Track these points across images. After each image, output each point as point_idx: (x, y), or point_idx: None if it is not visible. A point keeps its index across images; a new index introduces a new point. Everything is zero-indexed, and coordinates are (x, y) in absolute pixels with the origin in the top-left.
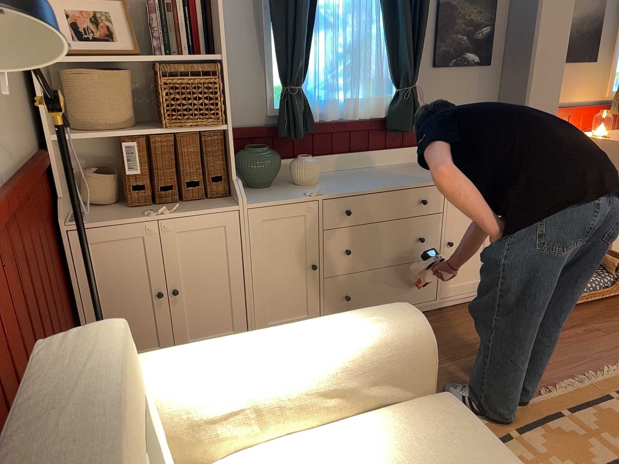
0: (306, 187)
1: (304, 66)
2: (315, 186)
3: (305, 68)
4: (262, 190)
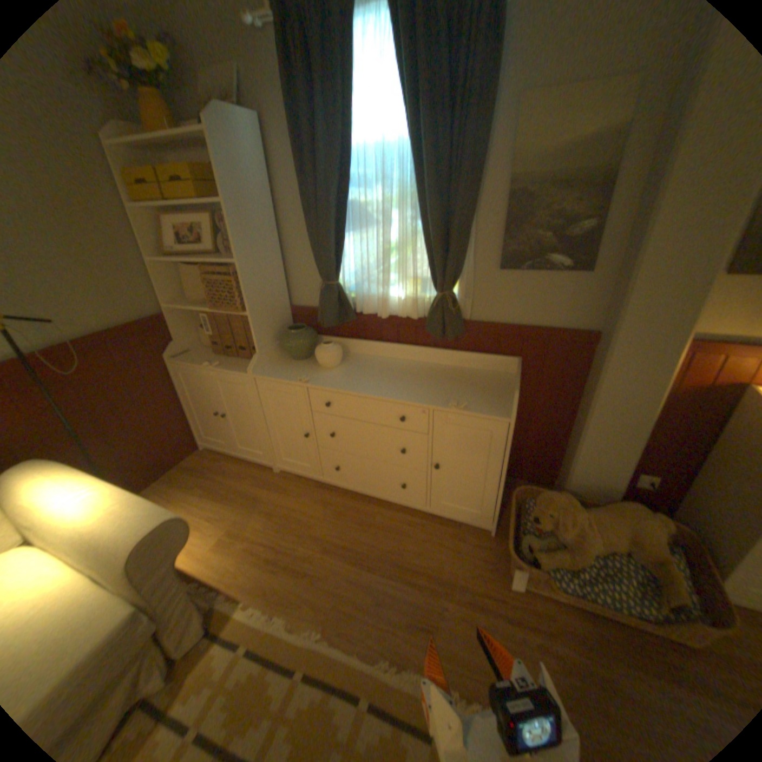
0: (318, 370)
1: (334, 263)
2: (326, 371)
3: (339, 265)
4: (292, 362)
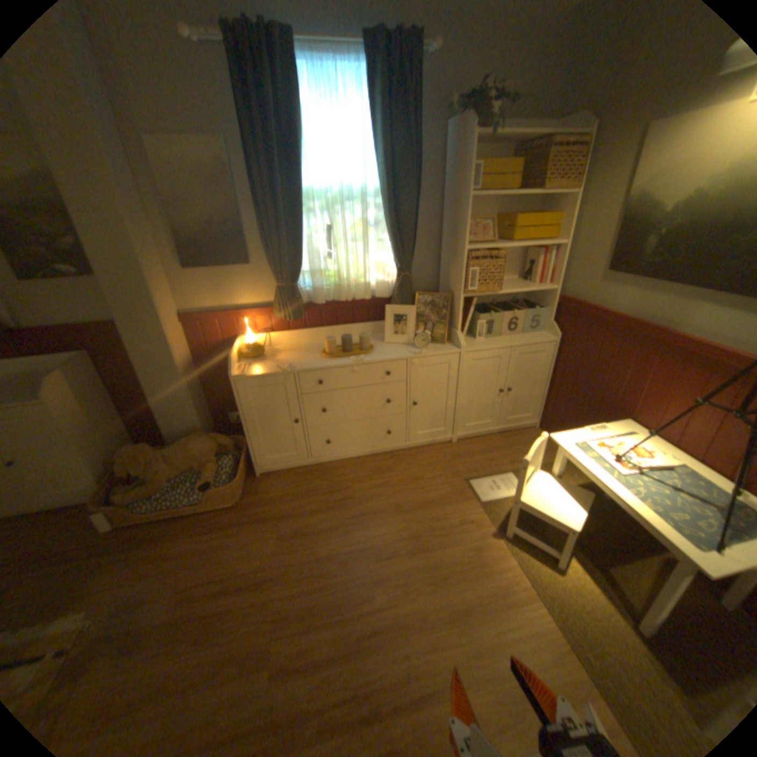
0: None
1: None
2: None
3: None
4: None
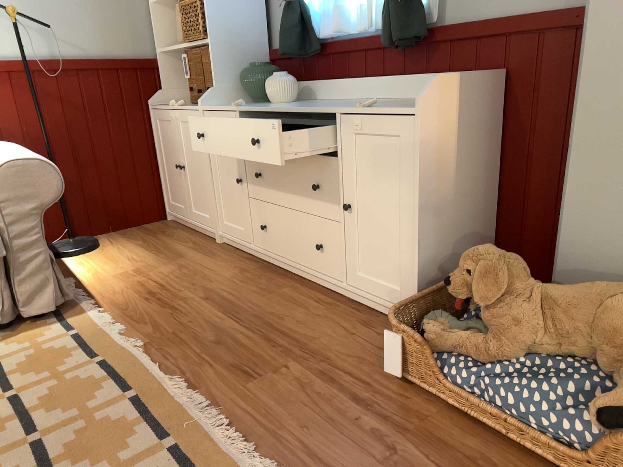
0: (262, 105)
1: None
2: (268, 105)
3: None
4: (247, 104)
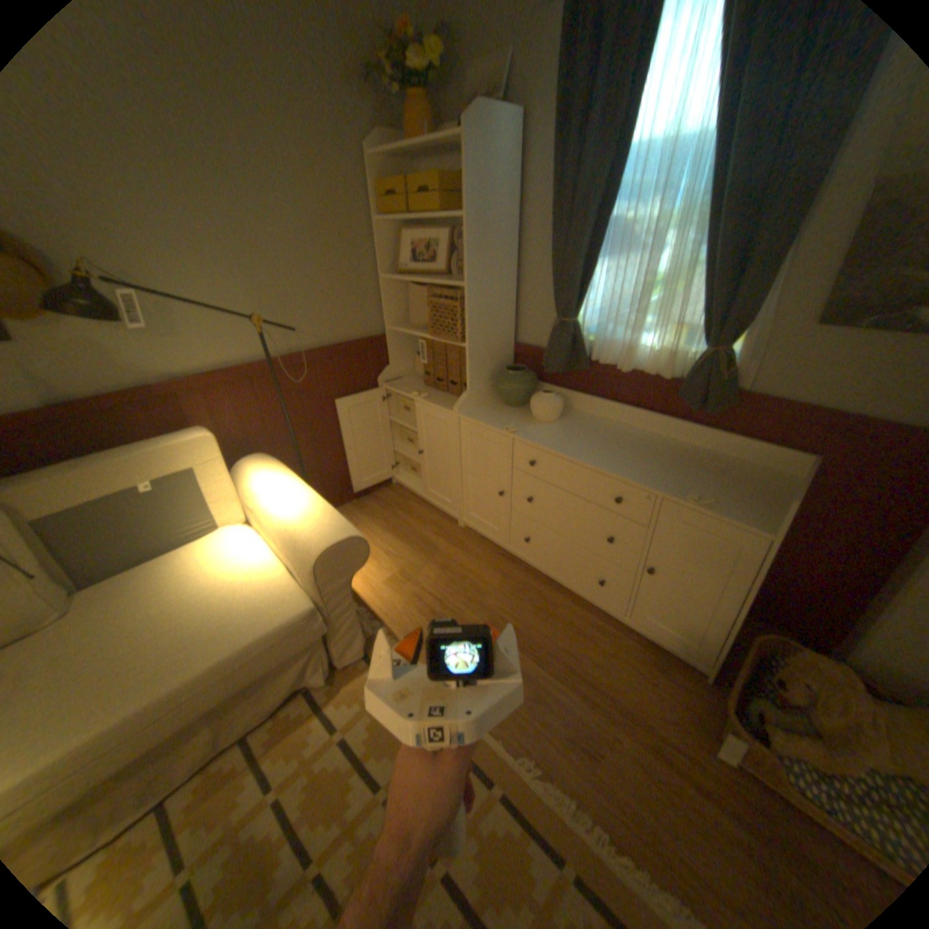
0: (529, 422)
1: (576, 296)
2: (538, 425)
3: (581, 299)
4: (502, 408)
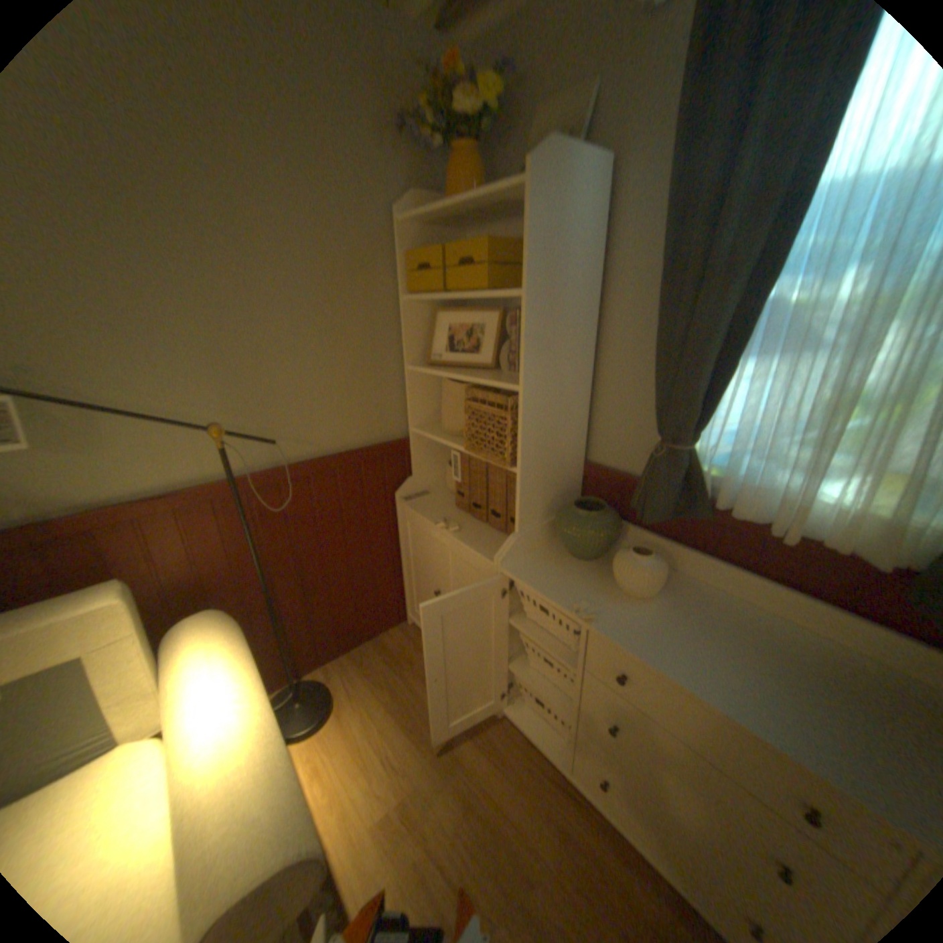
0: (613, 595)
1: (699, 413)
2: (629, 603)
3: (707, 417)
4: (568, 561)
